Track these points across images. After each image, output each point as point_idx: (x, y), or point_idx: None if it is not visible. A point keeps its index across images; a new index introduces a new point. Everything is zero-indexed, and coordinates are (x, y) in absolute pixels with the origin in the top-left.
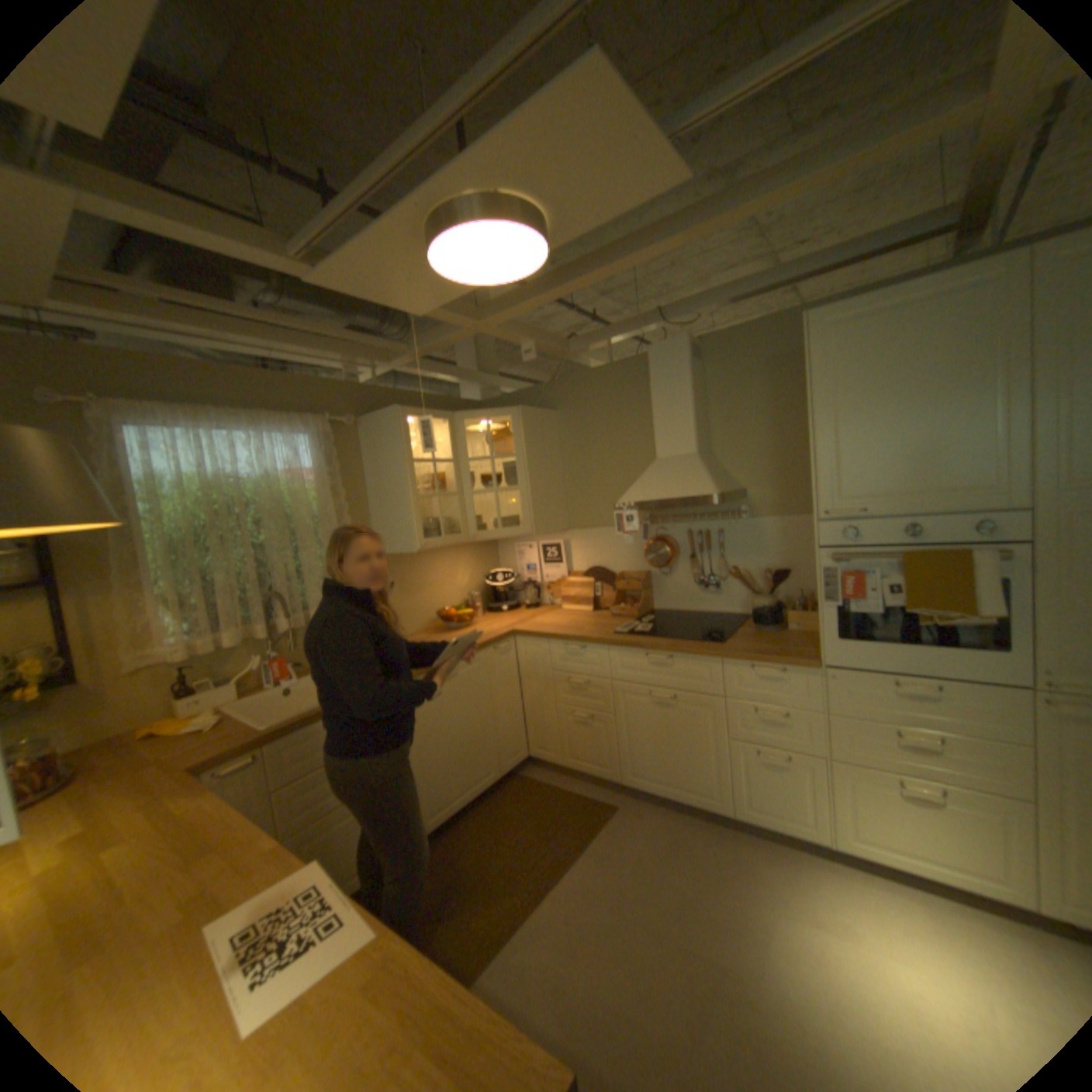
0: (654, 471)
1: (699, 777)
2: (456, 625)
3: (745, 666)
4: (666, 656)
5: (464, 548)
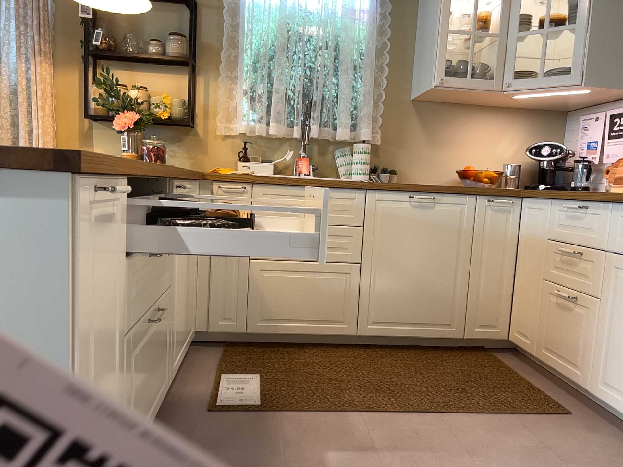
0: None
1: None
2: (472, 181)
3: None
4: None
5: (518, 115)
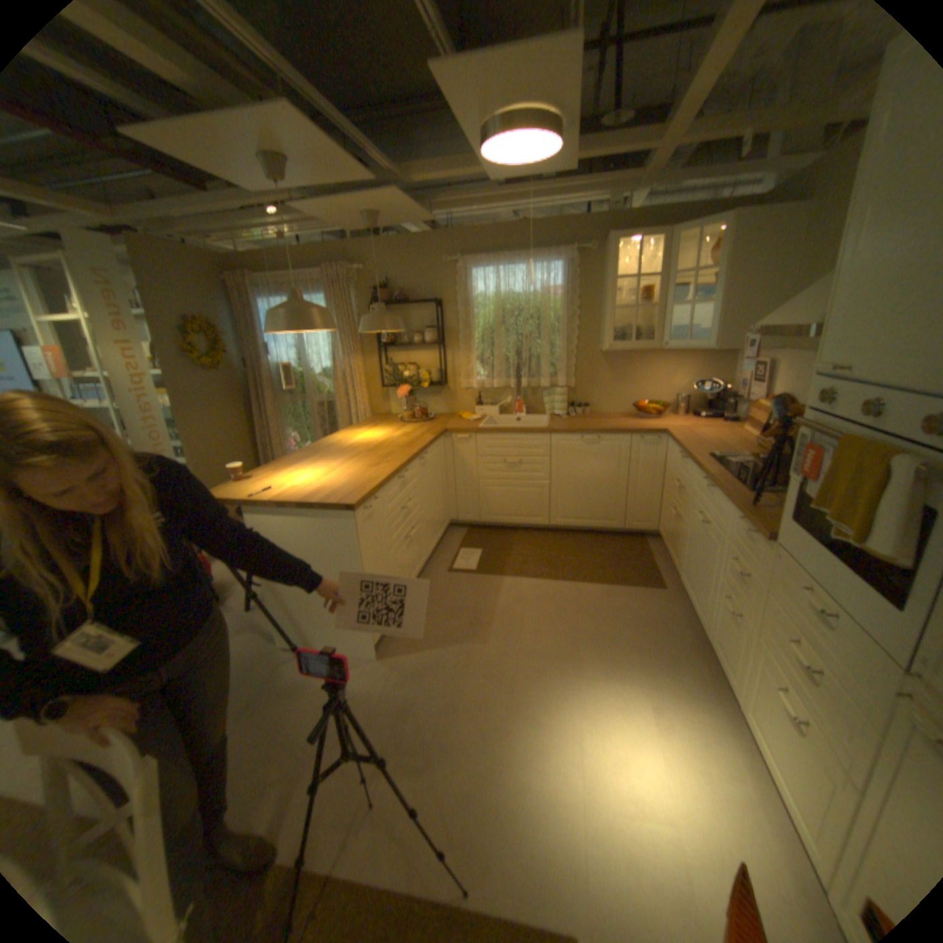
0: (815, 287)
1: (704, 596)
2: (642, 414)
3: (741, 515)
4: (713, 484)
5: (691, 353)
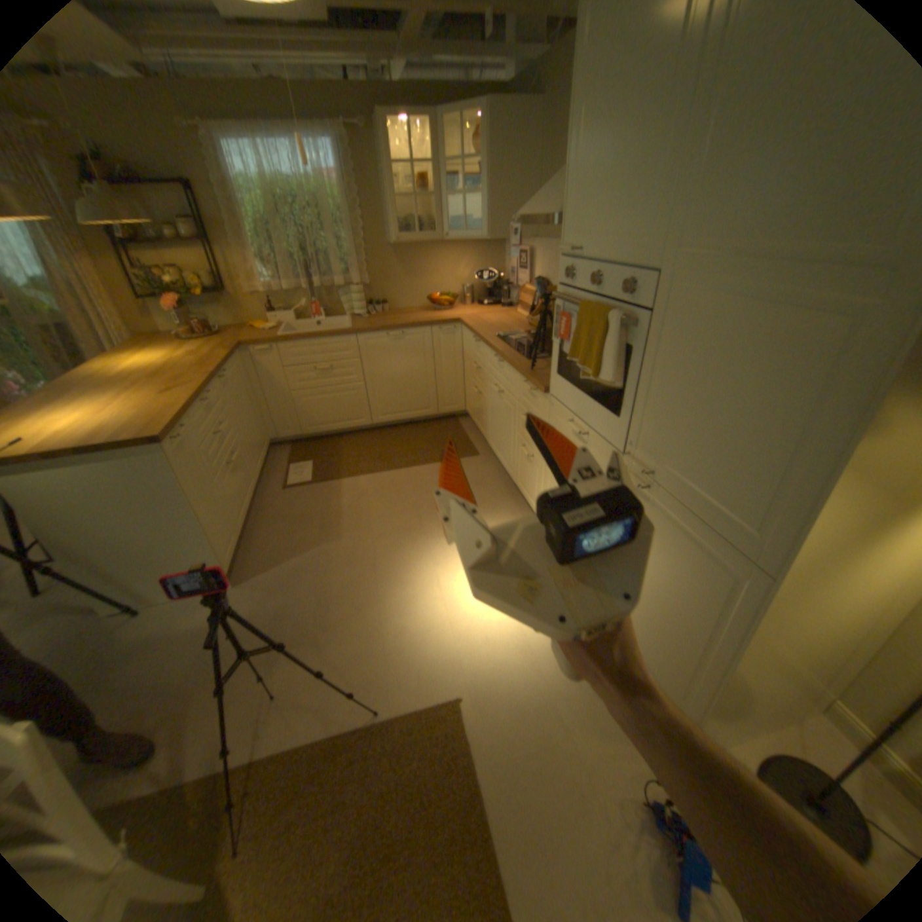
0: (553, 181)
1: (506, 451)
2: (436, 307)
3: (524, 380)
4: (501, 360)
5: (468, 245)
